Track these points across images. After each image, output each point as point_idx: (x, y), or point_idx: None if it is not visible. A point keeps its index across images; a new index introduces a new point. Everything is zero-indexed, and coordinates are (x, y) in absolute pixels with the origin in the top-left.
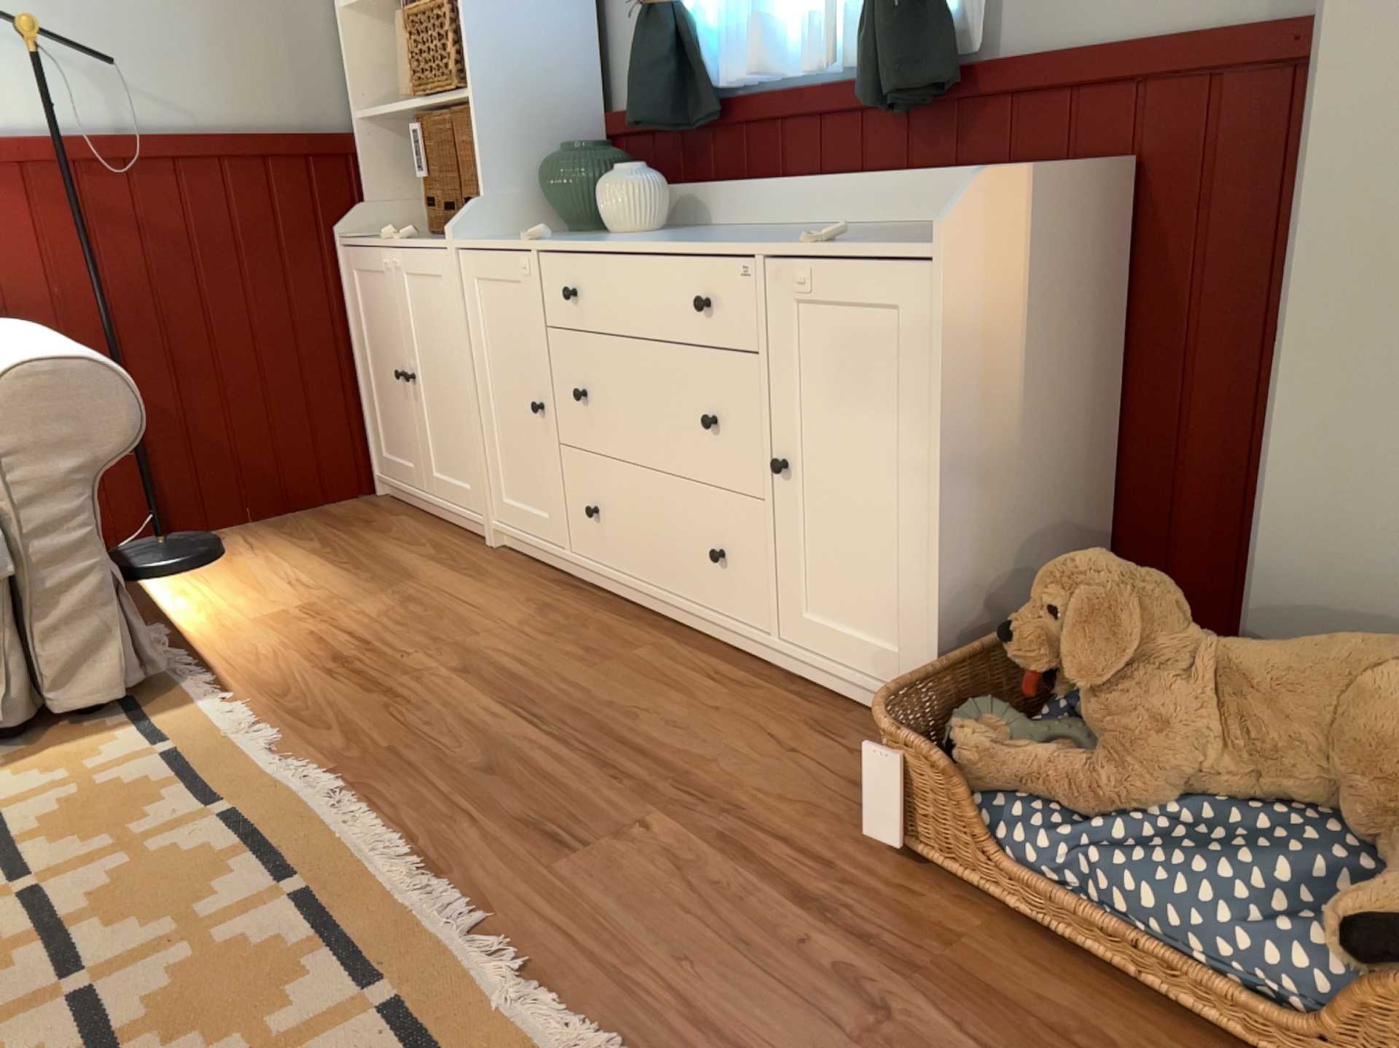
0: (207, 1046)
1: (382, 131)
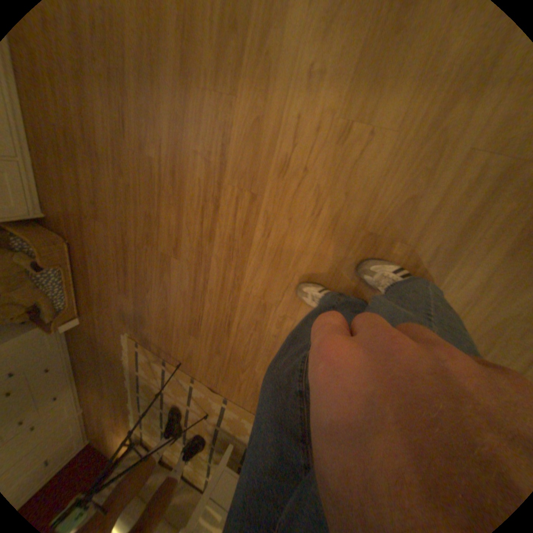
0: (149, 389)
1: None
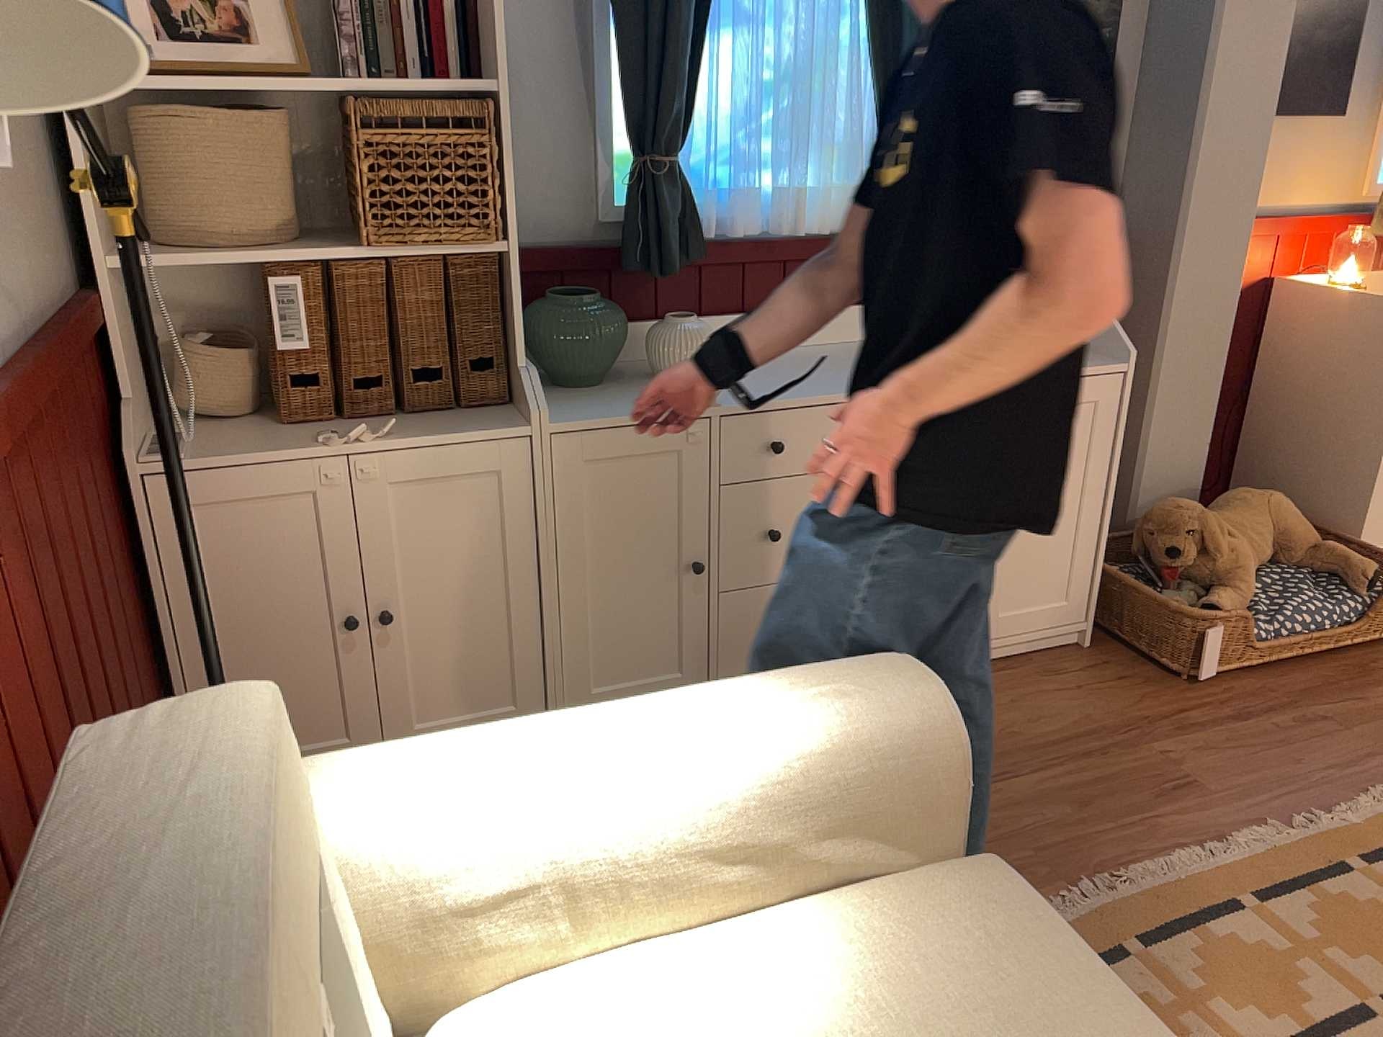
0: None
1: (117, 280)
